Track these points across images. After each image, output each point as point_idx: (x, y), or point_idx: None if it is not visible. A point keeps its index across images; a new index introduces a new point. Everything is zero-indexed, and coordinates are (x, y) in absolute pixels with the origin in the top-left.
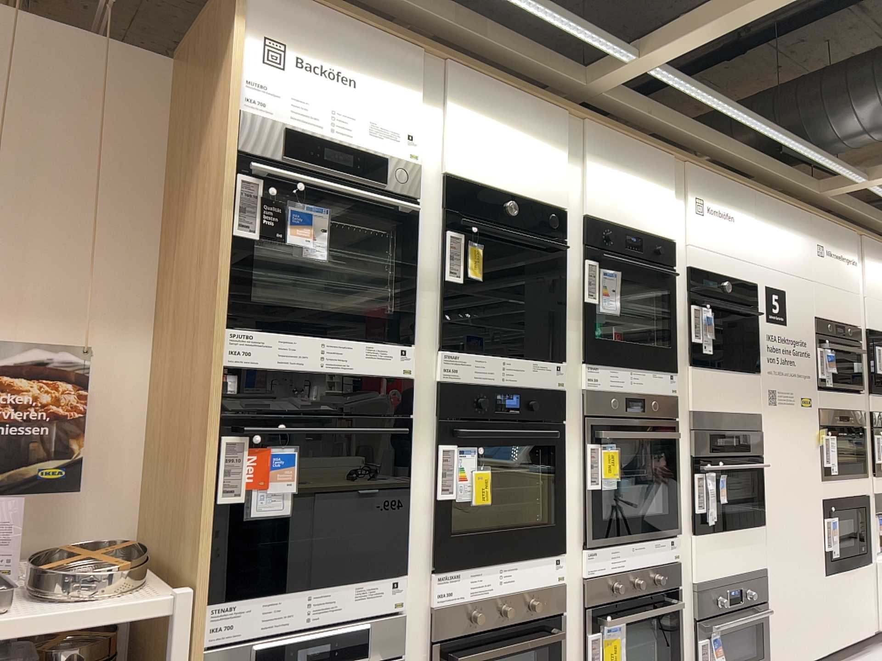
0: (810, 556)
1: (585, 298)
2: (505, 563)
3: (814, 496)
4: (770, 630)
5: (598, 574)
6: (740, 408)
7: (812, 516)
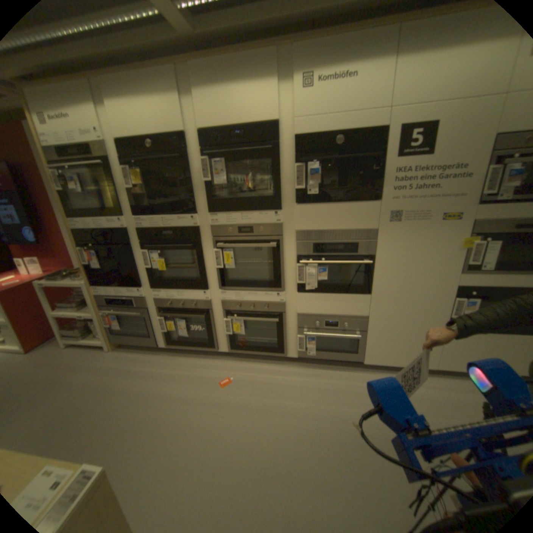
0: (428, 318)
1: (203, 179)
2: (179, 290)
3: (446, 284)
4: (367, 345)
5: (228, 300)
6: (351, 227)
7: (439, 296)
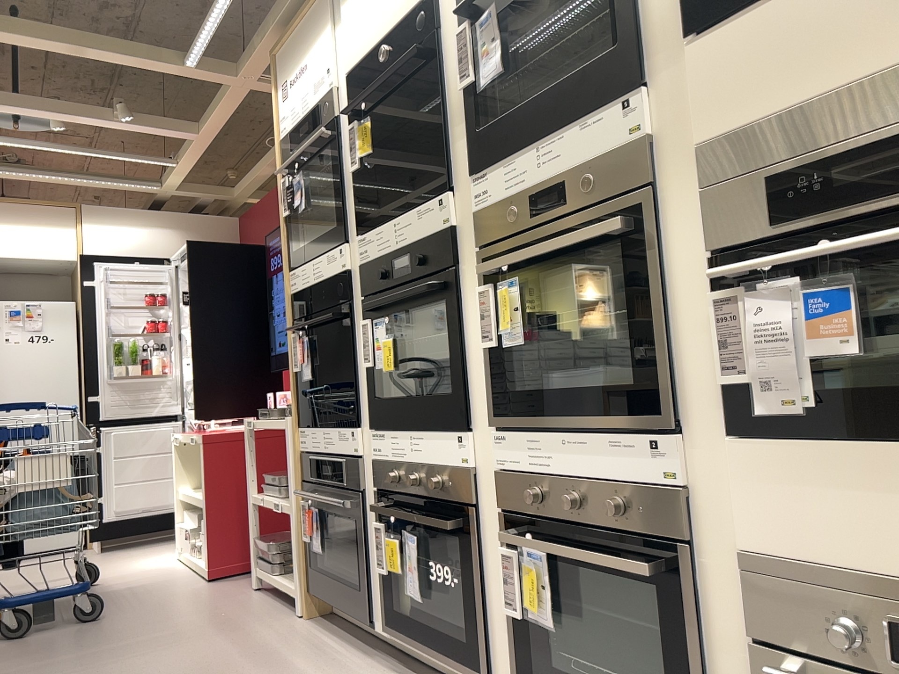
0: None
1: (462, 86)
2: (415, 431)
3: None
4: None
5: (512, 469)
6: None
7: None
